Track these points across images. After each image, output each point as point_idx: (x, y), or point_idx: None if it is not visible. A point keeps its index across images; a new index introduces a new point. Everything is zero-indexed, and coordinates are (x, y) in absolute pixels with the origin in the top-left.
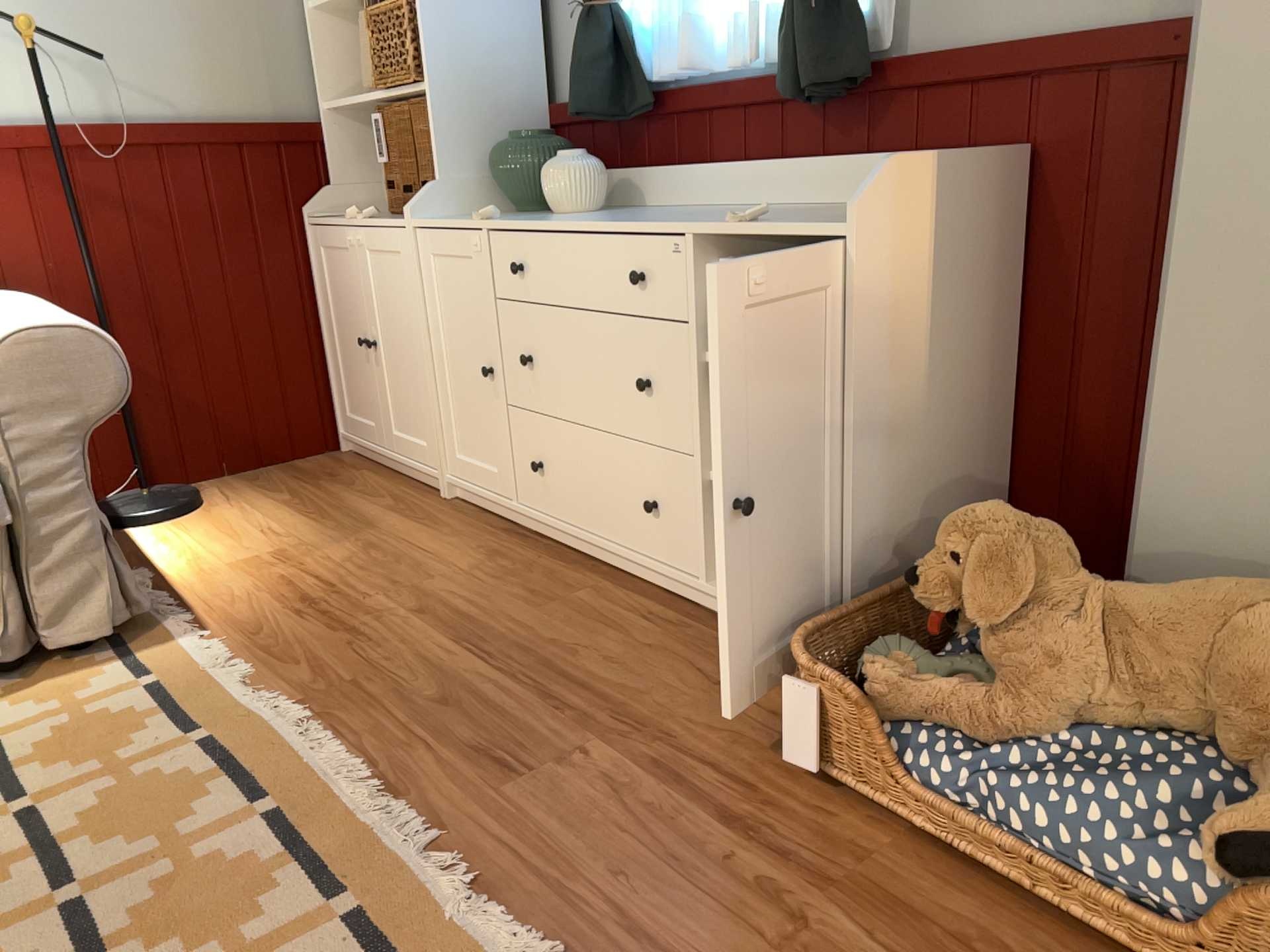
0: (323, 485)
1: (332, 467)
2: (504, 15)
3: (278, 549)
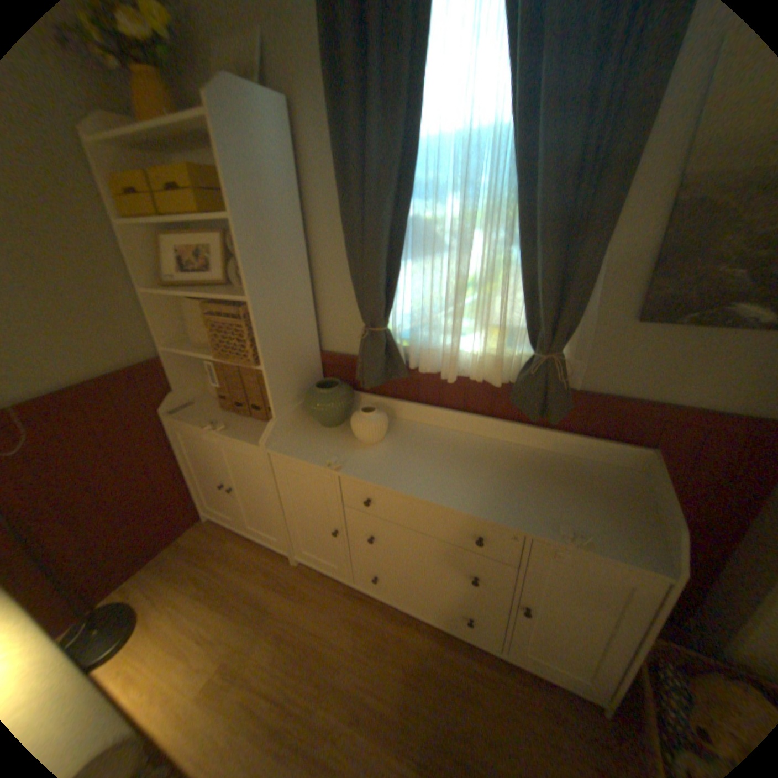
0: (209, 567)
1: (205, 543)
2: (298, 312)
3: (219, 665)
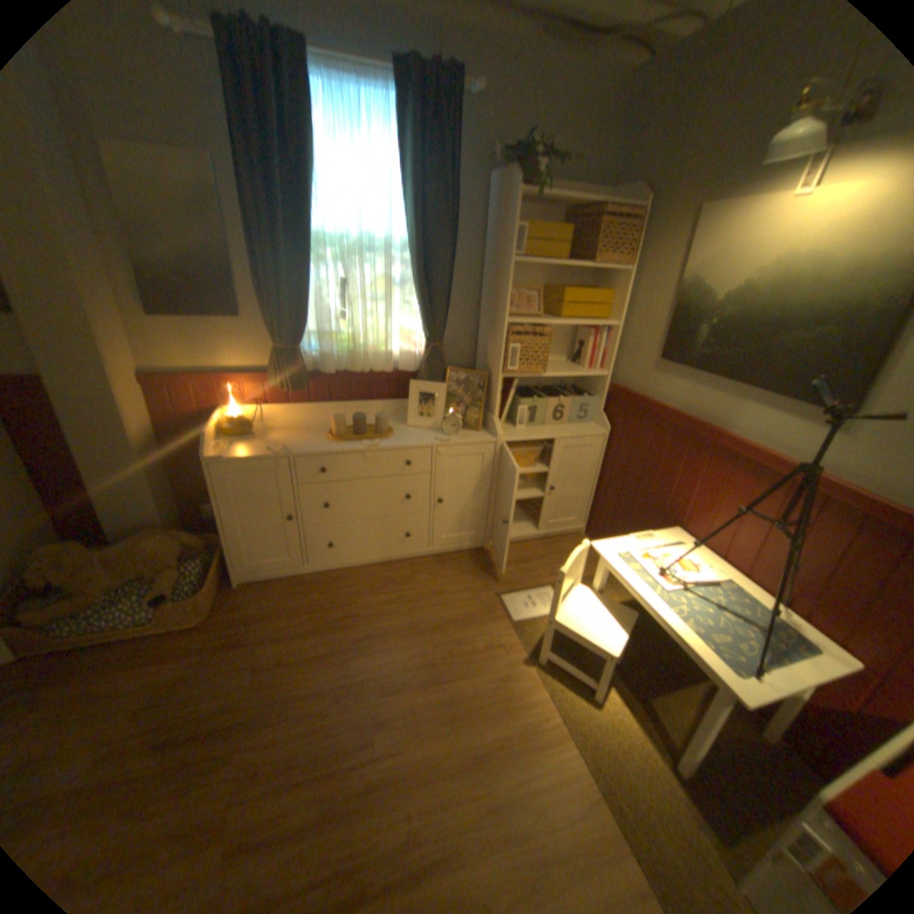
0: None
1: None
2: None
3: None
